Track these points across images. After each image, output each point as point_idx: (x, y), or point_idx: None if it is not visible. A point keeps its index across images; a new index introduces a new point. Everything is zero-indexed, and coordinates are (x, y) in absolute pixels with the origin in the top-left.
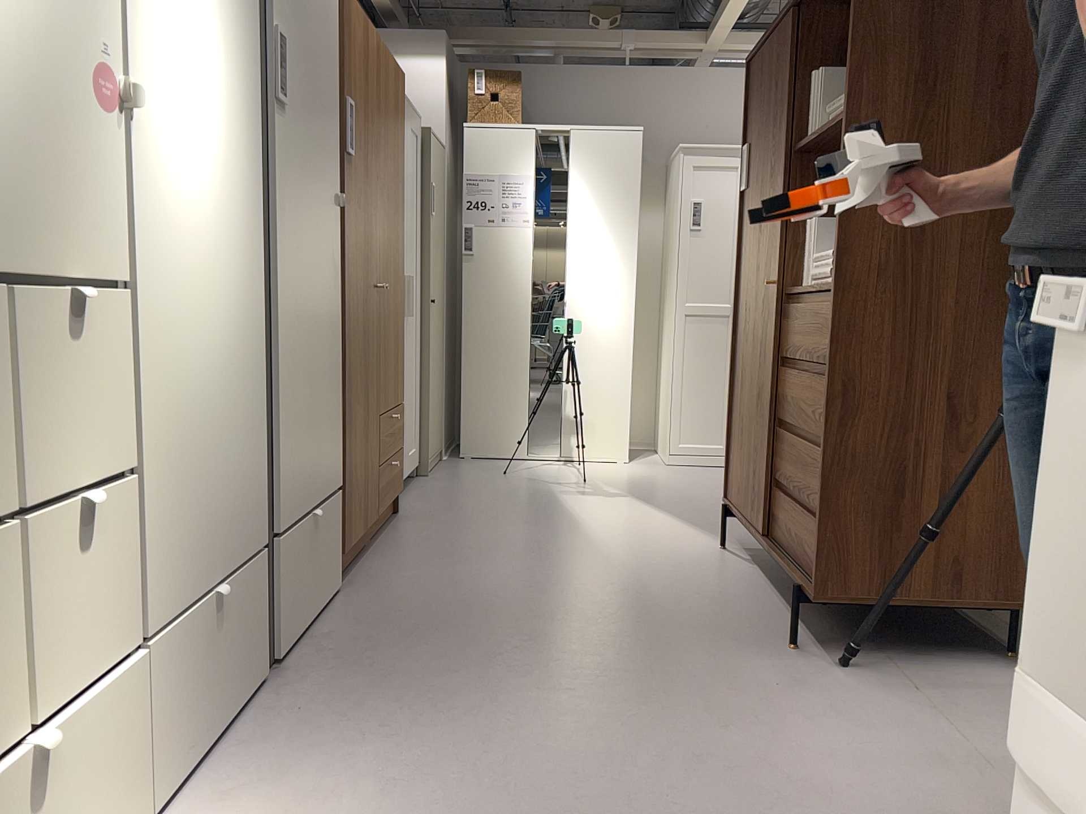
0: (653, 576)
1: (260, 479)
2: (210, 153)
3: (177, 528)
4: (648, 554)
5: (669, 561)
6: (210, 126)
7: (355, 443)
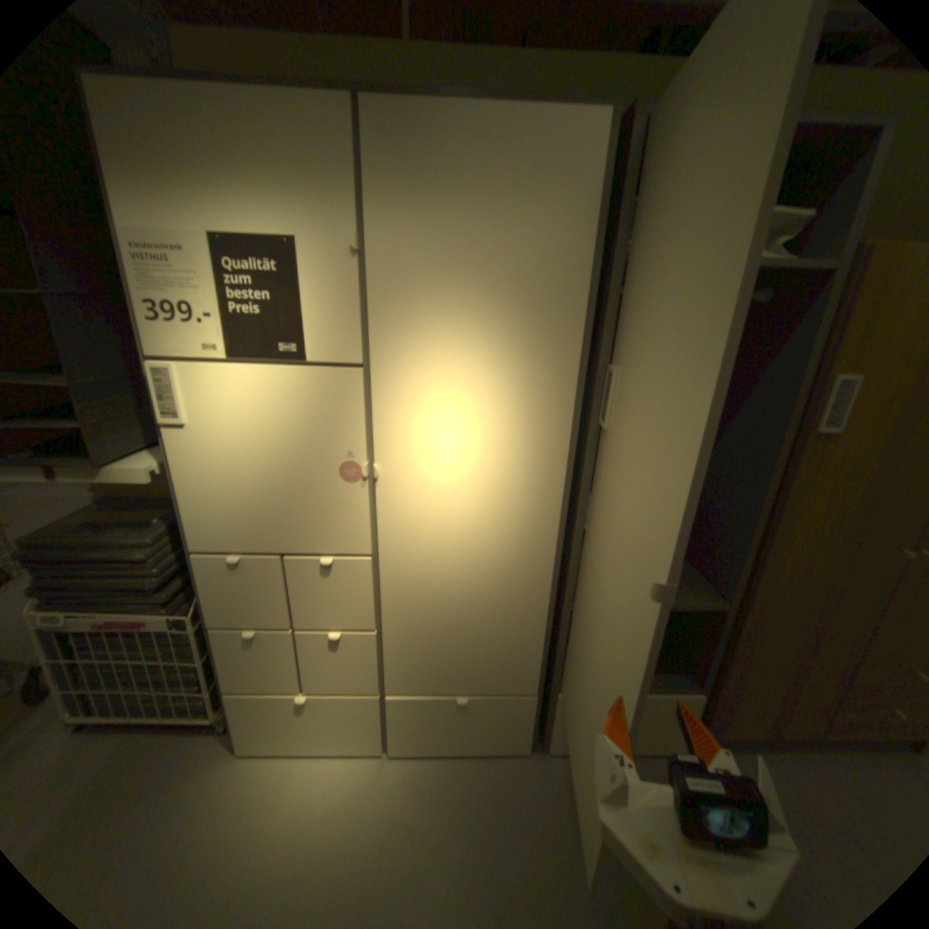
0: None
1: (543, 660)
2: (482, 483)
3: (423, 662)
4: None
5: None
6: (482, 467)
7: (766, 675)
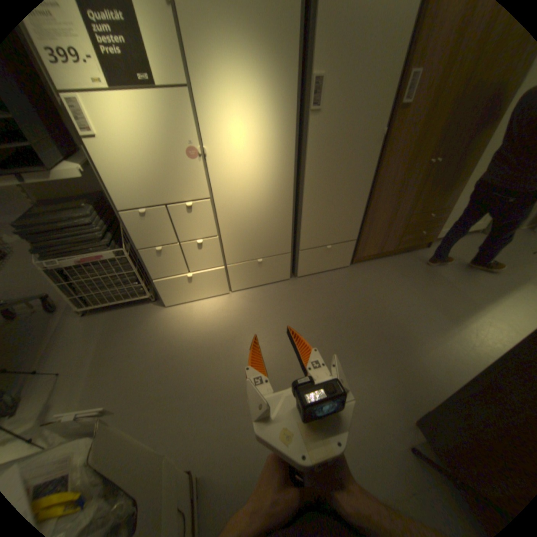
0: (454, 349)
1: (291, 236)
2: (257, 150)
3: (241, 246)
4: (484, 340)
5: (484, 352)
6: (256, 142)
7: (378, 226)
